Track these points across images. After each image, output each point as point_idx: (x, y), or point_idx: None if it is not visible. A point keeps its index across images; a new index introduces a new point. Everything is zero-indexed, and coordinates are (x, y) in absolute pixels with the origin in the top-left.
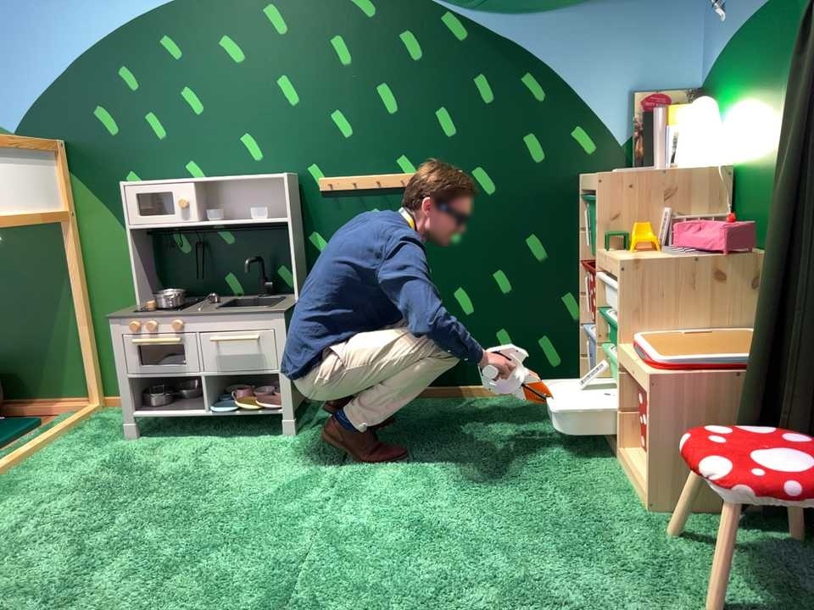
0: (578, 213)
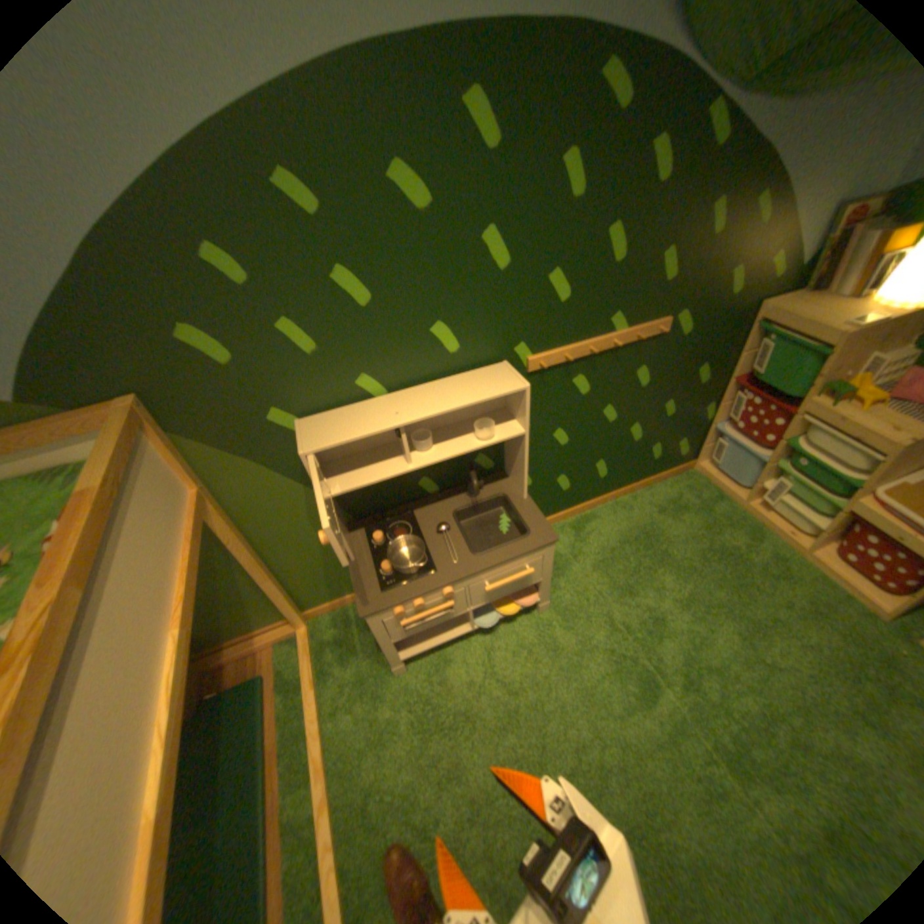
0: (748, 338)
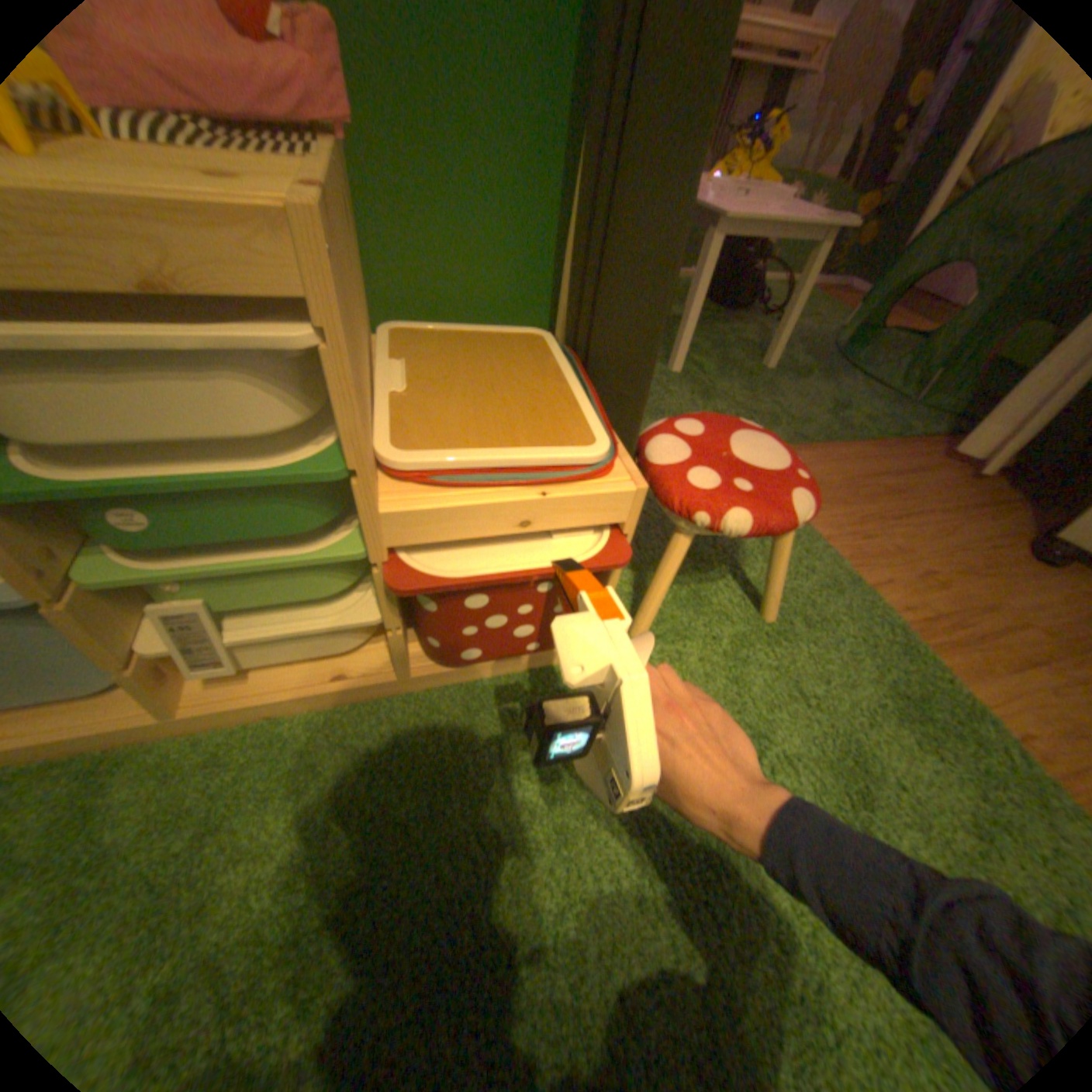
0: None
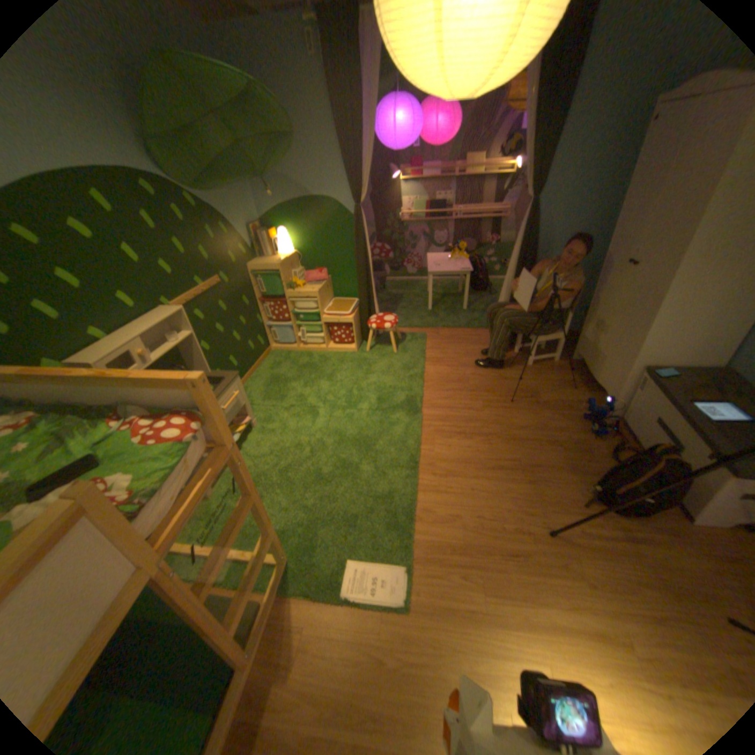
0: (250, 281)
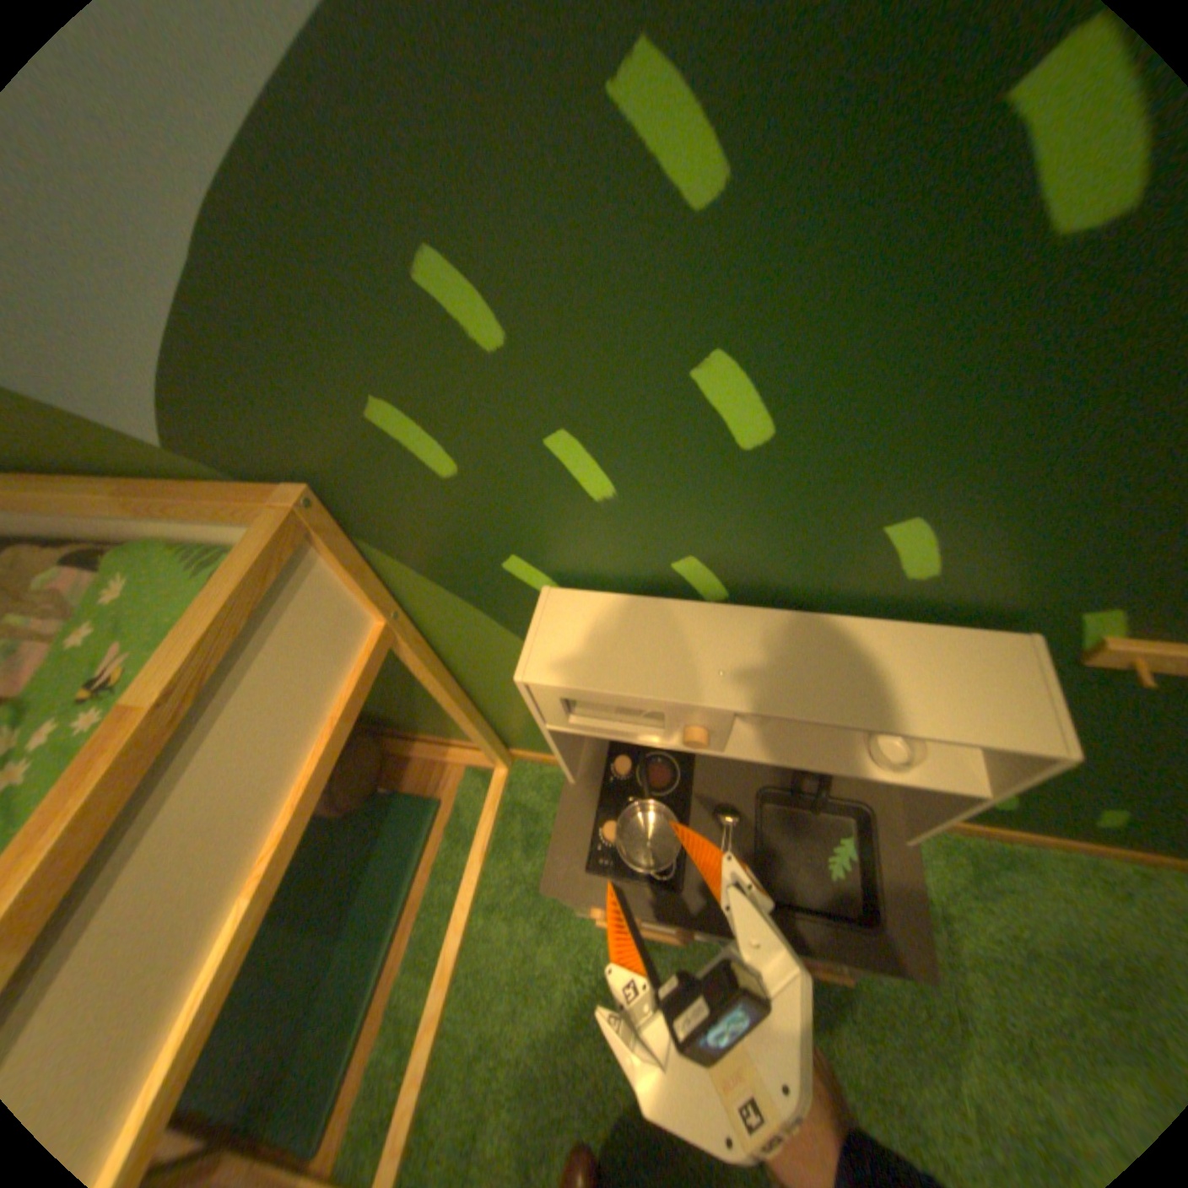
0: None
